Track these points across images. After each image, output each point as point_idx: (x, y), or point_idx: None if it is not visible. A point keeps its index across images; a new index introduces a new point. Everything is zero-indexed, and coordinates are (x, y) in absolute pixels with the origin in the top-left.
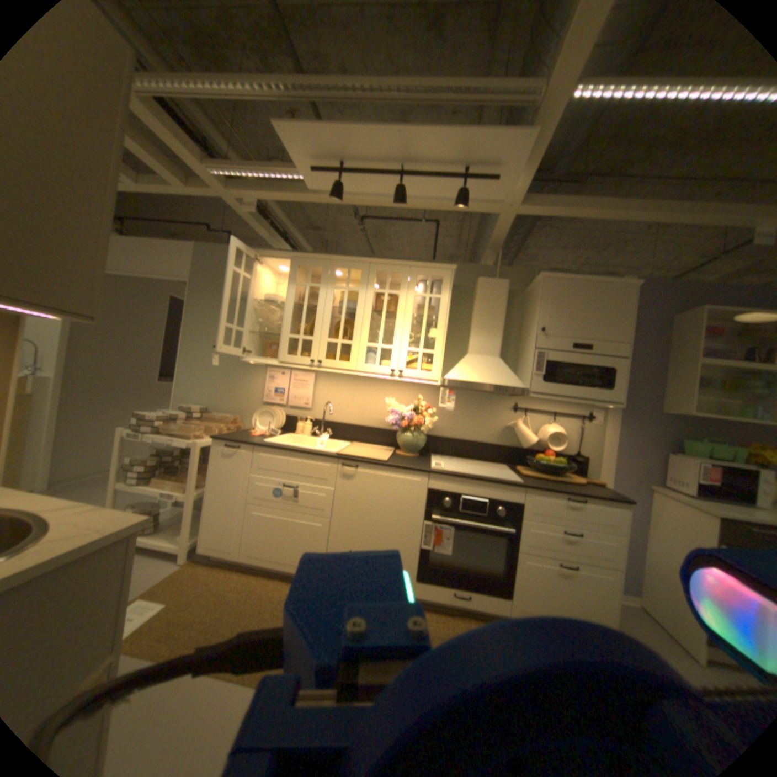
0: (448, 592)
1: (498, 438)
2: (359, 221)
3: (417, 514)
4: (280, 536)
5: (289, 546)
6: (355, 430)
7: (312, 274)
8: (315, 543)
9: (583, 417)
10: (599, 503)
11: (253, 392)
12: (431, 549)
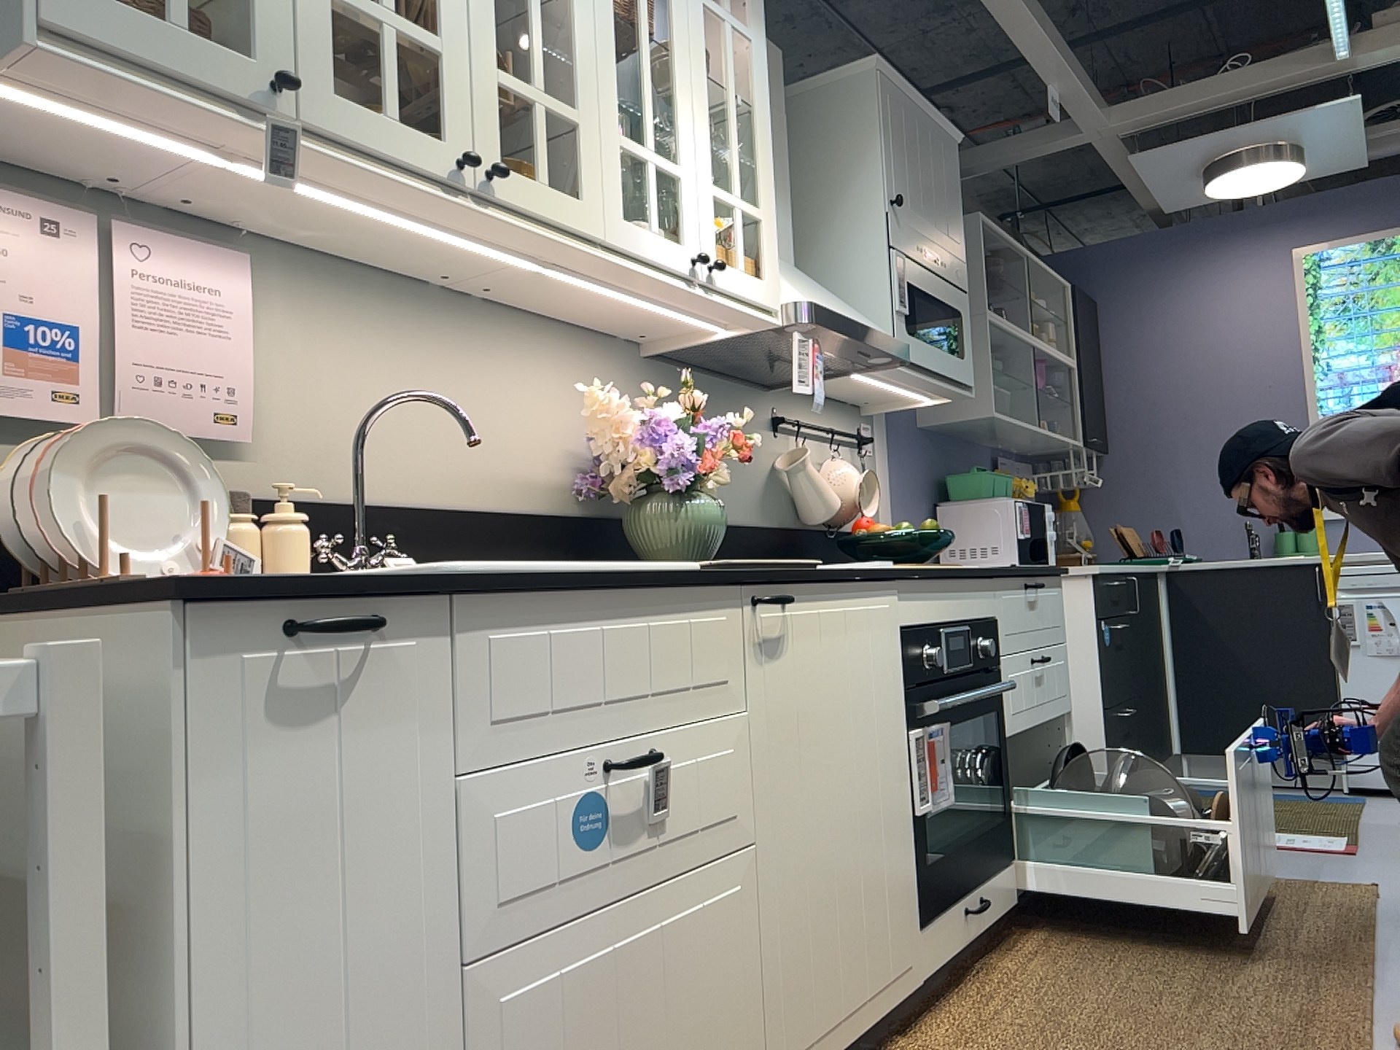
0: (959, 911)
1: (766, 508)
2: None
3: (901, 716)
4: (631, 1039)
5: None
6: (453, 533)
7: None
8: (736, 975)
9: (863, 439)
10: (1047, 583)
11: None
12: (922, 812)
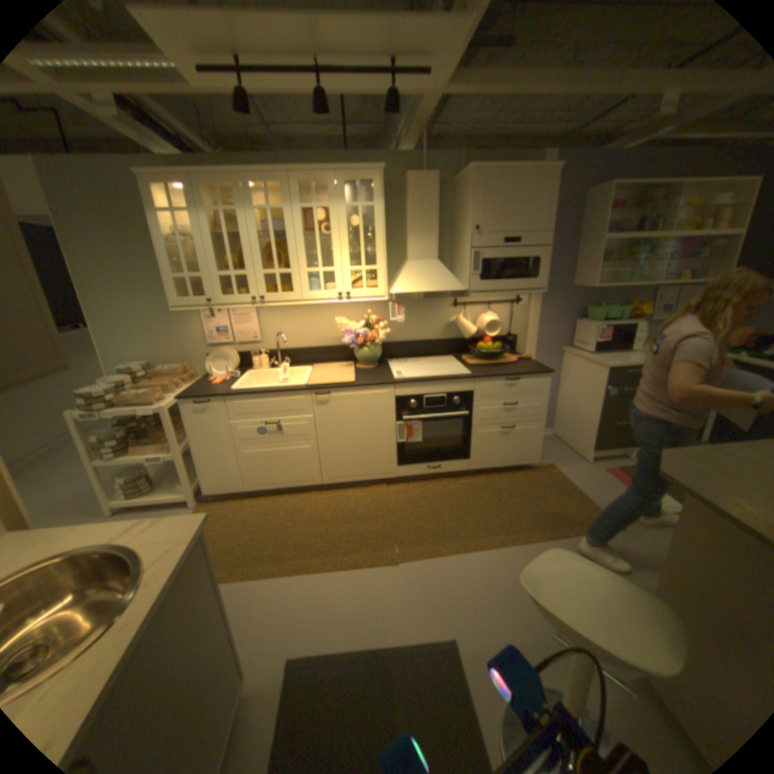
0: (423, 467)
1: (444, 334)
2: None
3: (391, 419)
4: (277, 465)
5: (287, 469)
6: (313, 354)
7: (216, 188)
8: (310, 462)
9: (512, 302)
10: (529, 378)
11: (193, 337)
12: (406, 442)
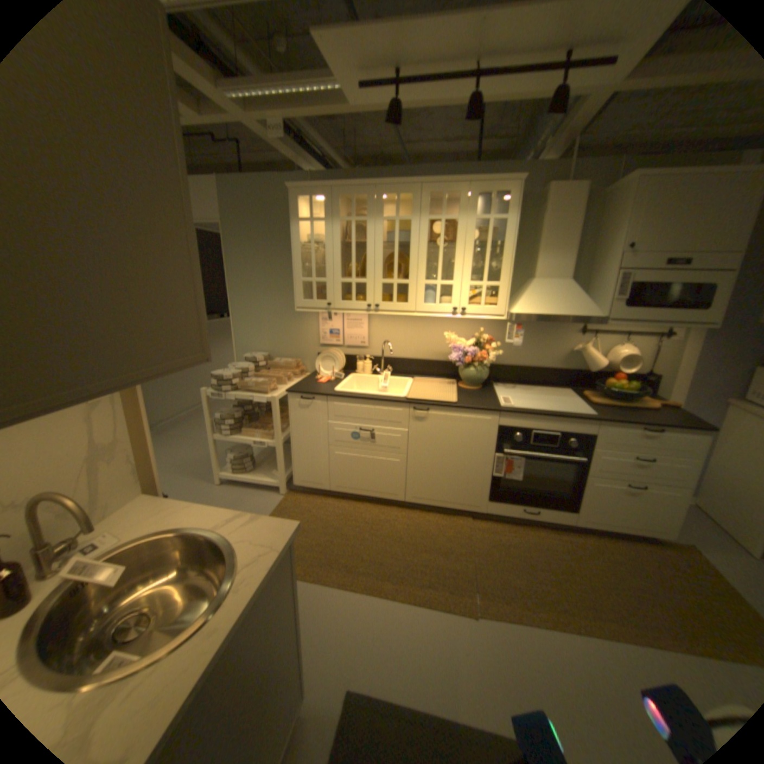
0: (520, 510)
1: (565, 363)
2: None
3: (490, 450)
4: (365, 472)
5: (374, 479)
6: (415, 366)
7: (352, 201)
8: (397, 476)
9: (663, 335)
10: (680, 433)
11: (310, 337)
12: (504, 478)
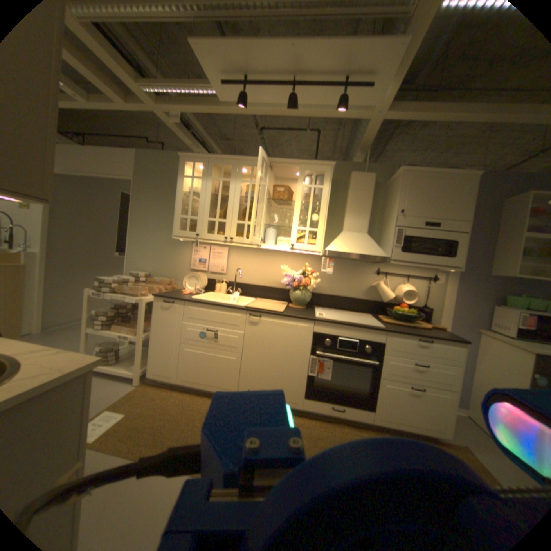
0: (327, 406)
1: (365, 294)
2: (260, 132)
3: (305, 351)
4: (205, 366)
5: (212, 373)
6: (258, 289)
7: (224, 172)
8: (231, 371)
9: (429, 279)
10: (442, 343)
11: (183, 262)
12: (316, 376)
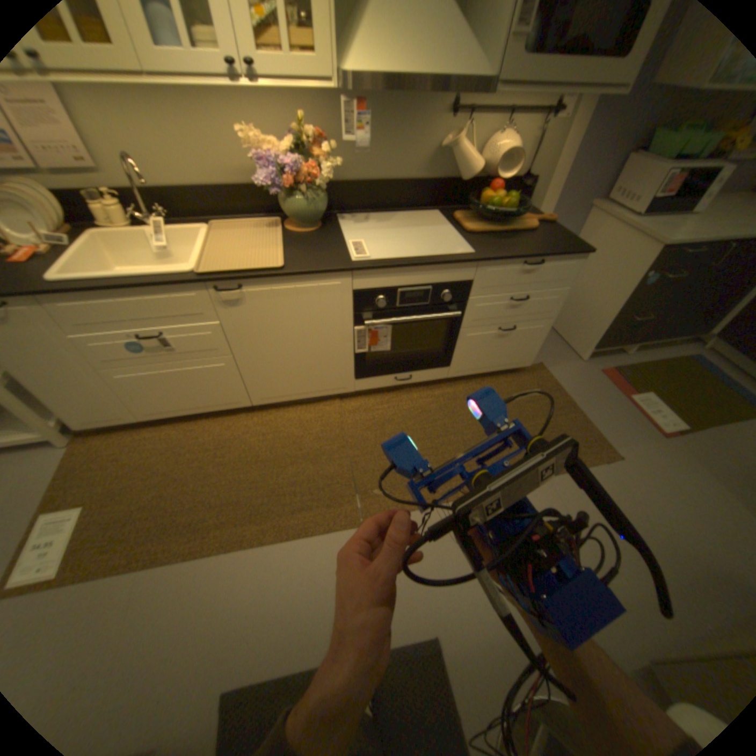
0: (389, 378)
1: (429, 168)
2: None
3: (346, 323)
4: (176, 389)
5: (195, 393)
6: (204, 197)
7: None
8: (227, 382)
9: (550, 110)
10: (557, 259)
11: None
12: (368, 350)
